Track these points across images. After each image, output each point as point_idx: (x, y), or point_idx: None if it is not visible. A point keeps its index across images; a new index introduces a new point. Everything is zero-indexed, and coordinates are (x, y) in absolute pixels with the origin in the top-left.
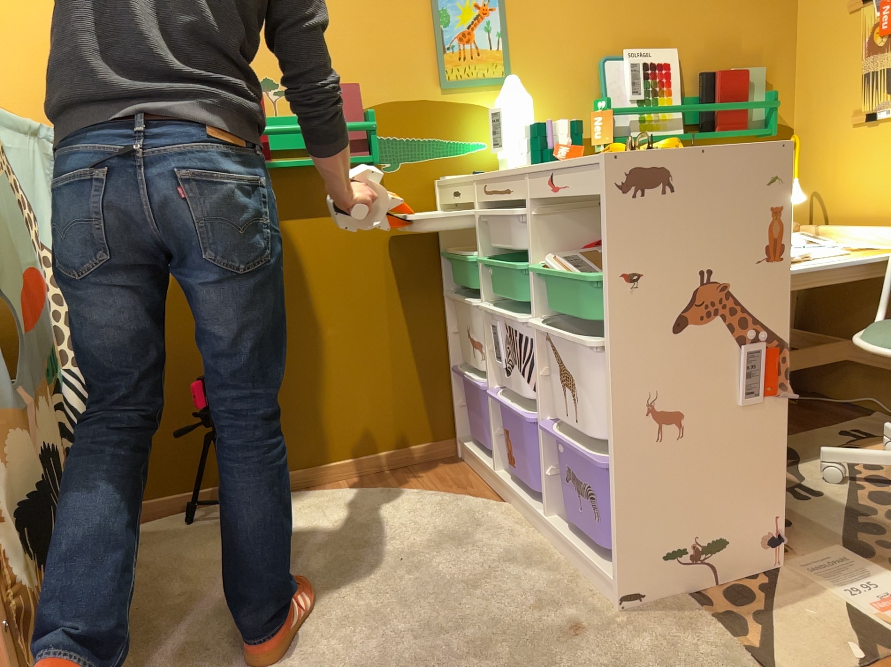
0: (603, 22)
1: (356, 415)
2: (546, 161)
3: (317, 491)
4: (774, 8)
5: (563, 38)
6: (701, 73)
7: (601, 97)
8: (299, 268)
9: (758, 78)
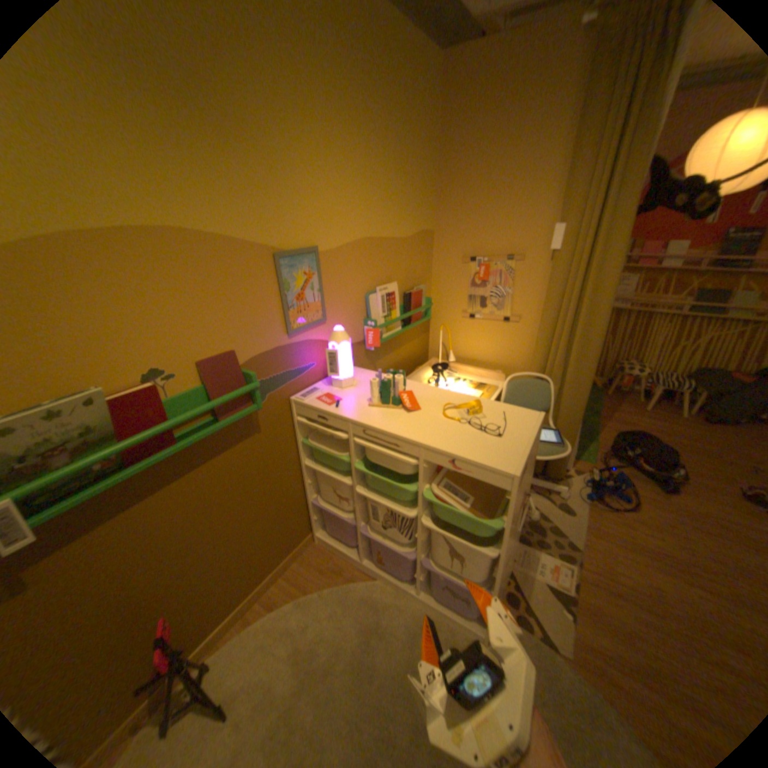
0: (366, 271)
1: (258, 561)
2: (396, 405)
3: (246, 626)
4: (426, 251)
5: (349, 285)
6: (405, 293)
7: (366, 315)
8: (206, 501)
9: (423, 291)
